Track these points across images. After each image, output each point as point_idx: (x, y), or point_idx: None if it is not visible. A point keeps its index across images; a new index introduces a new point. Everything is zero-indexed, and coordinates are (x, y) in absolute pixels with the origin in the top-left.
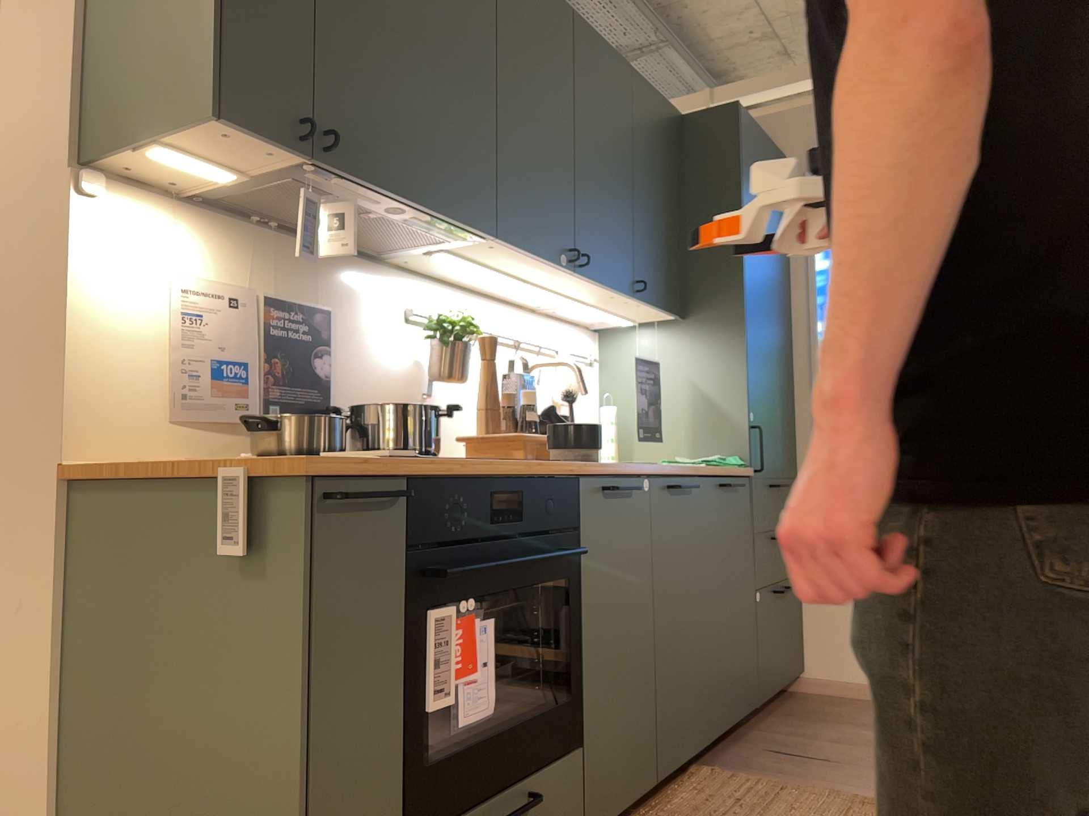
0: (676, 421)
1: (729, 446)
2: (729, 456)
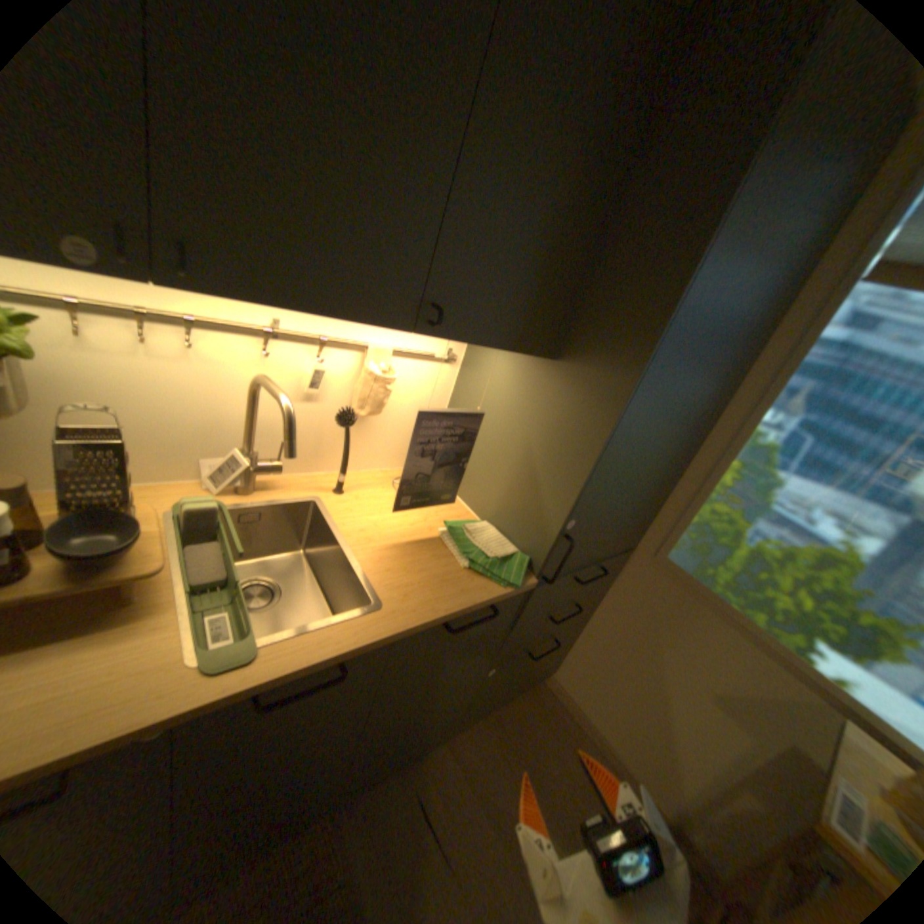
0: (497, 473)
1: (529, 539)
2: (524, 548)
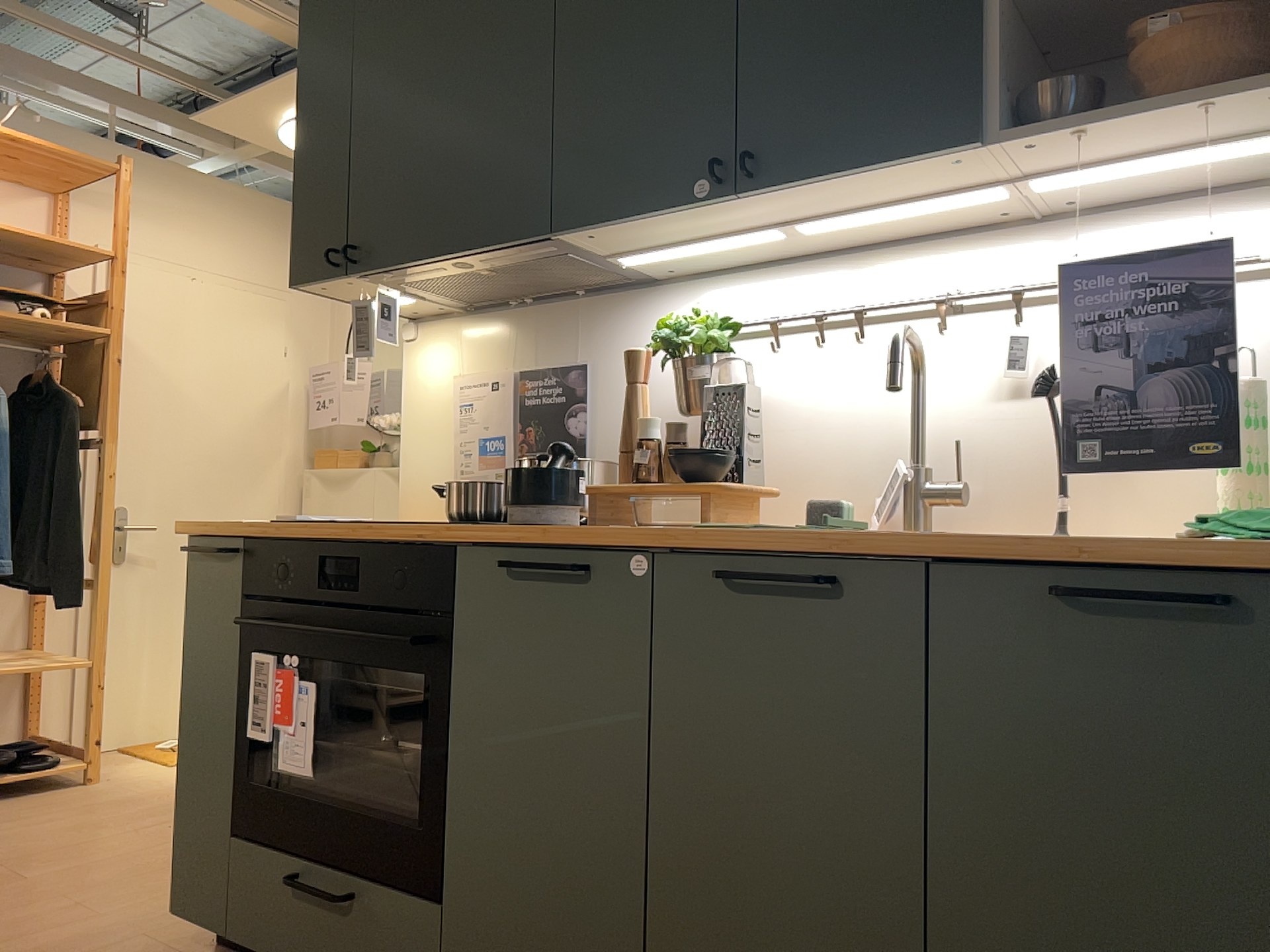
0: None
1: None
2: None
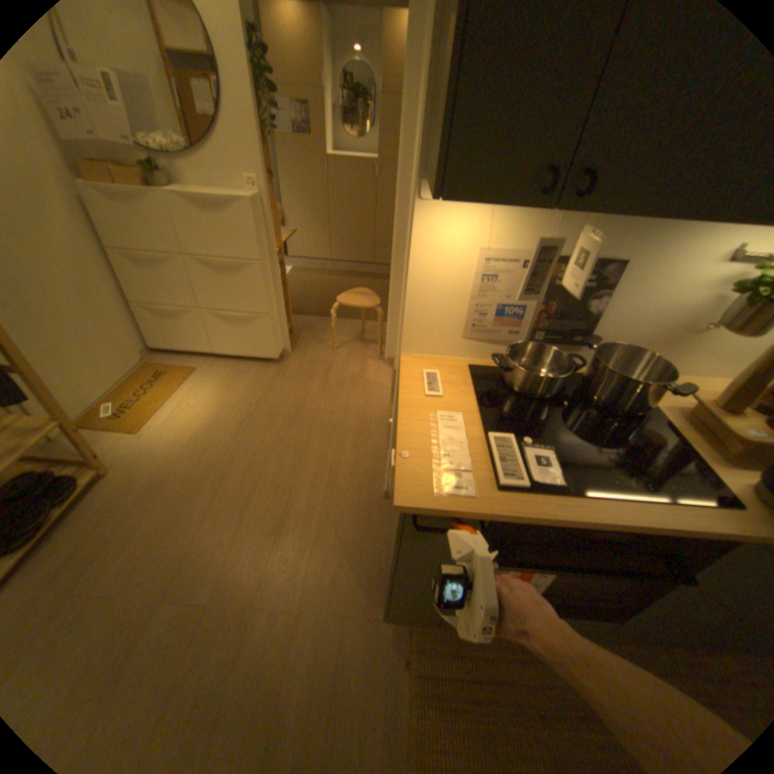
0: None
1: None
2: None
